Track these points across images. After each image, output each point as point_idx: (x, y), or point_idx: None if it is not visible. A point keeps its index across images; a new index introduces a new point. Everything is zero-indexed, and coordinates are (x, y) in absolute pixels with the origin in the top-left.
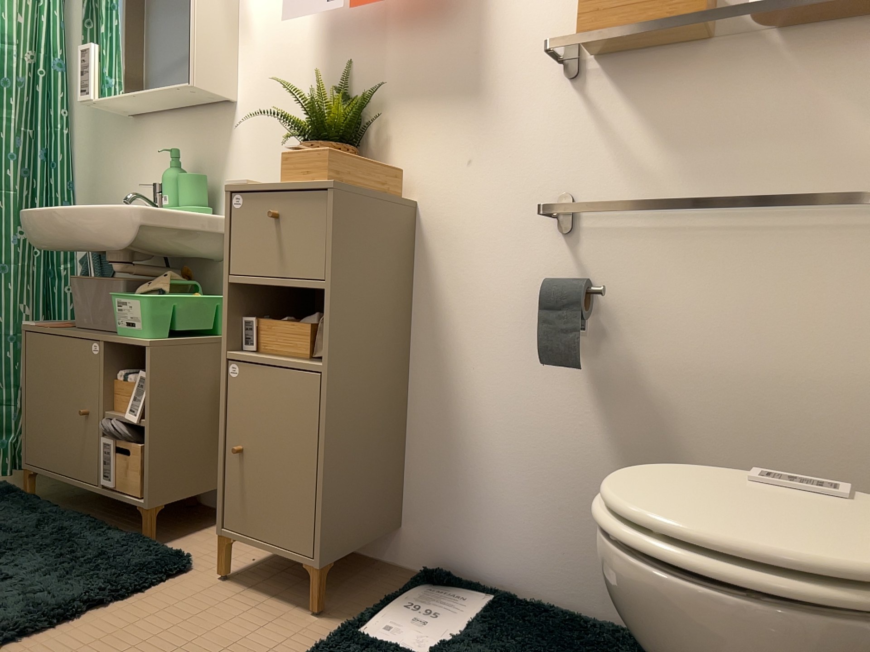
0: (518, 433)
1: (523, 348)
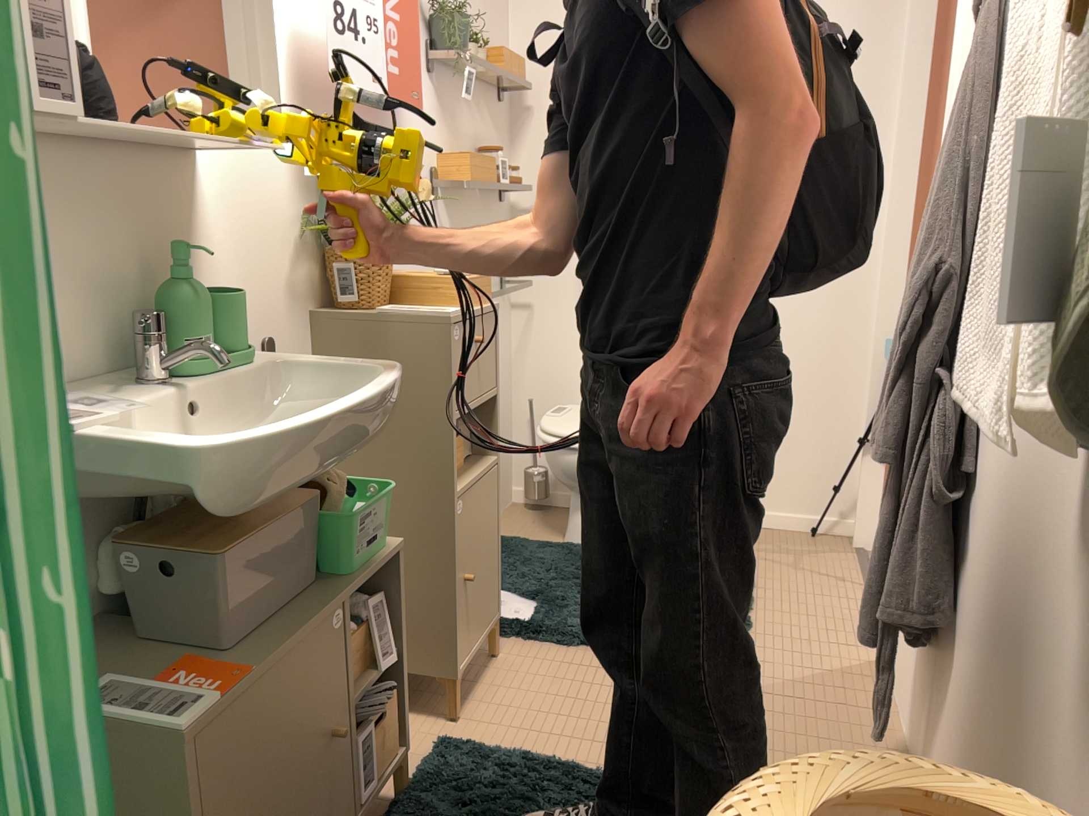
0: None
1: None
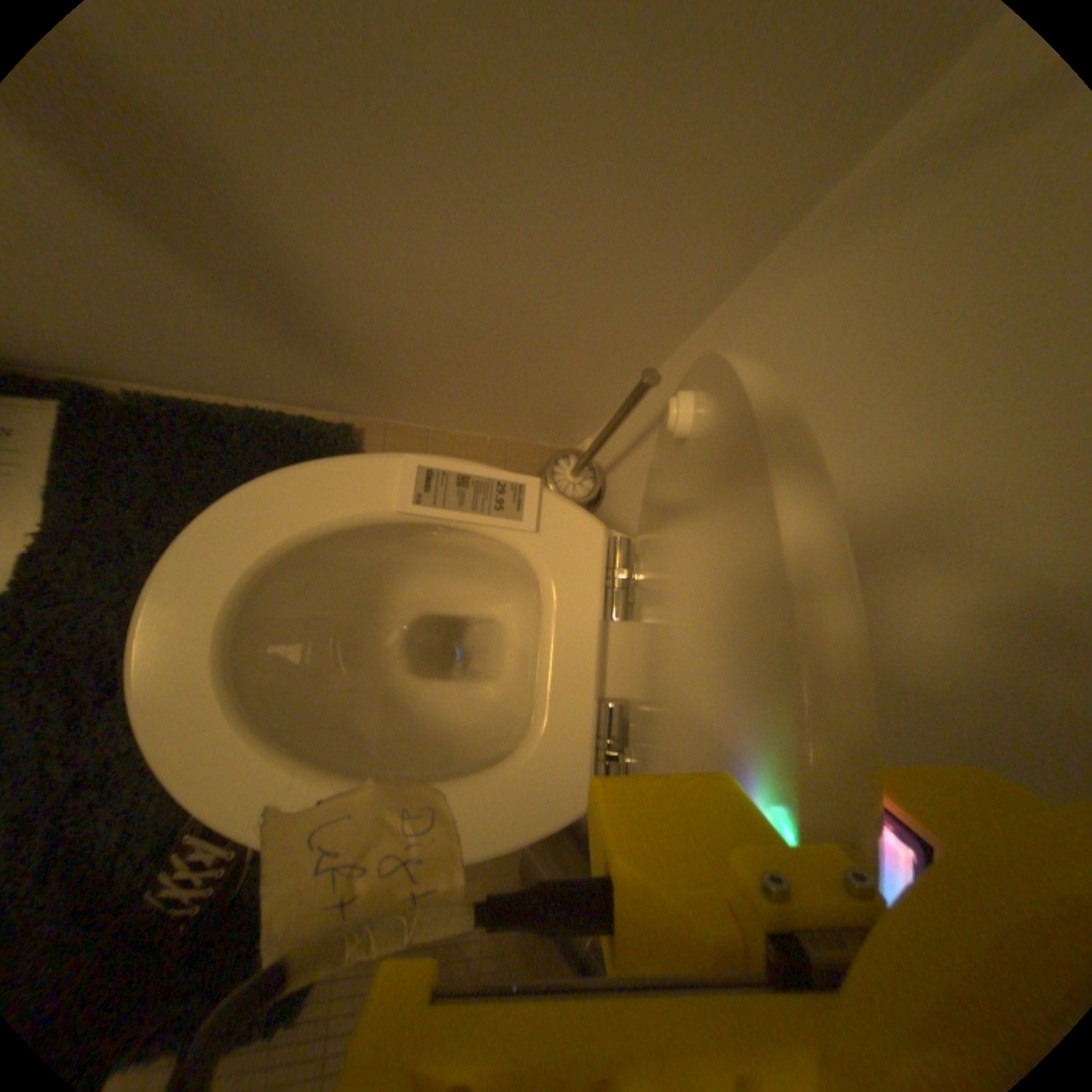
0: None
1: None
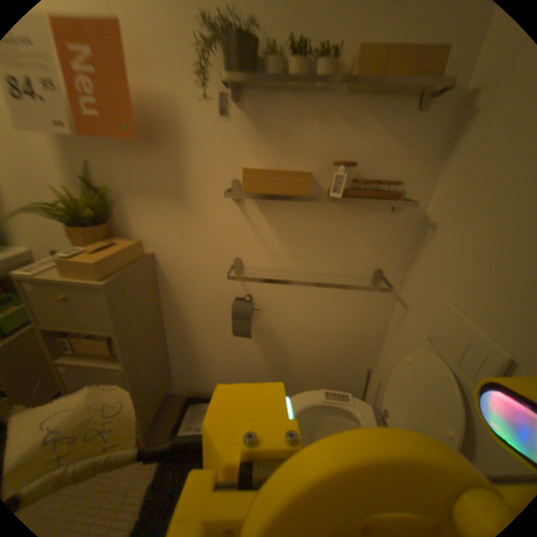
0: (223, 350)
1: (222, 320)
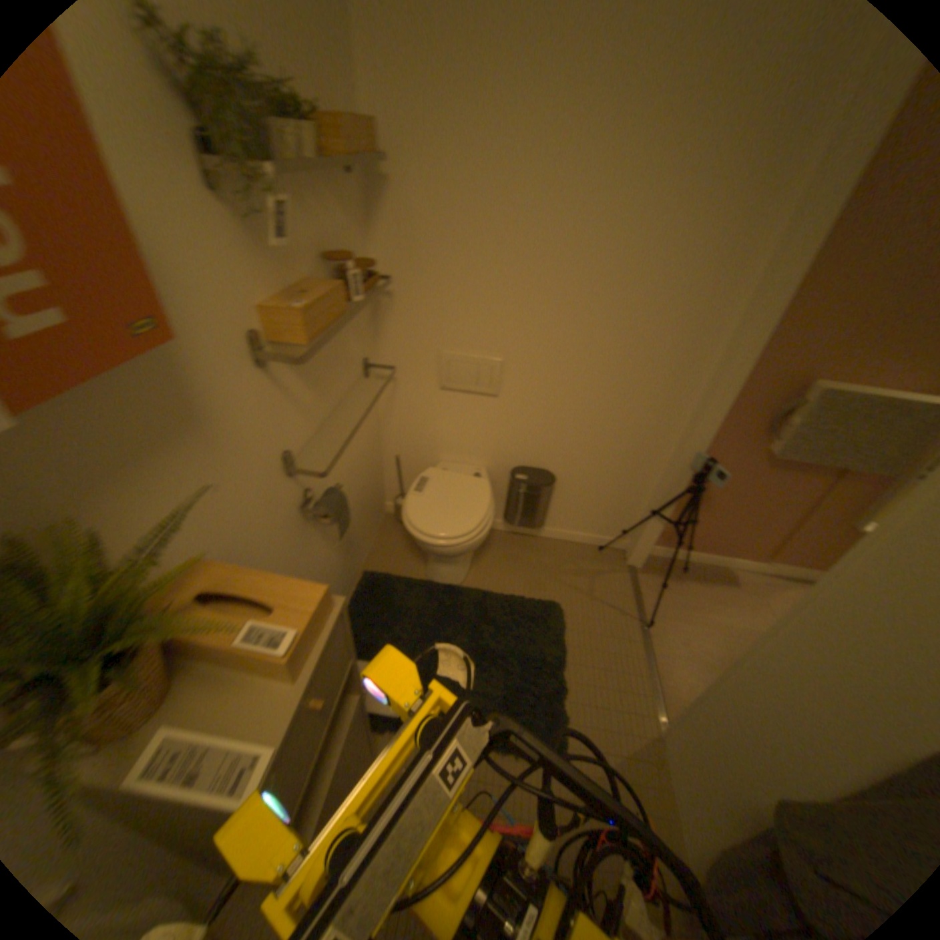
0: None
1: (296, 558)
